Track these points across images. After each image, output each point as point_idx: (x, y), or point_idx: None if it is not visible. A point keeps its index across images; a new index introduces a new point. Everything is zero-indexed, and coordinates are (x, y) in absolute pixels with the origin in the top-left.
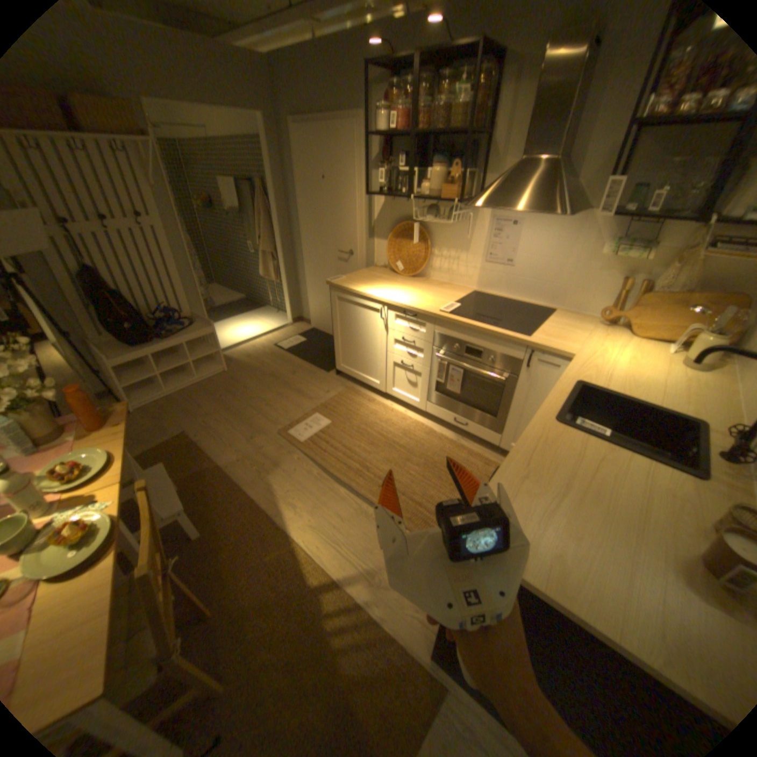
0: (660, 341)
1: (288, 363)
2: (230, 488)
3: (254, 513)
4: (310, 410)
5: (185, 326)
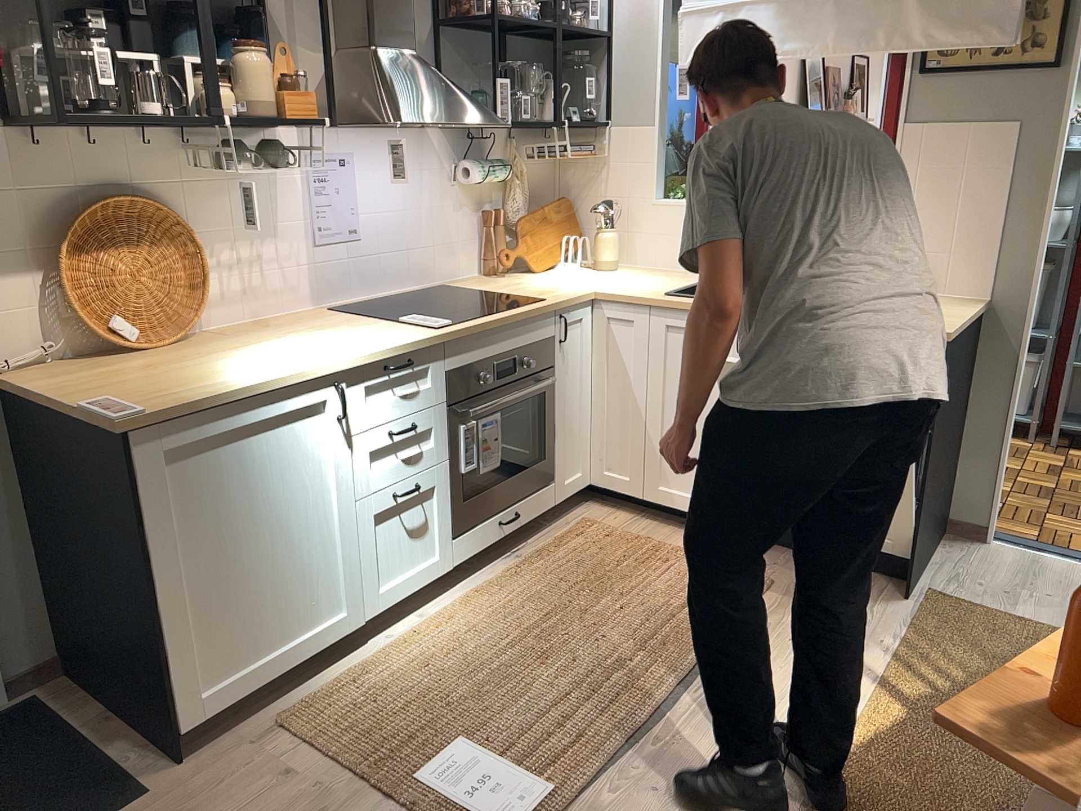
0: (550, 268)
1: None
2: None
3: None
4: (390, 805)
5: None
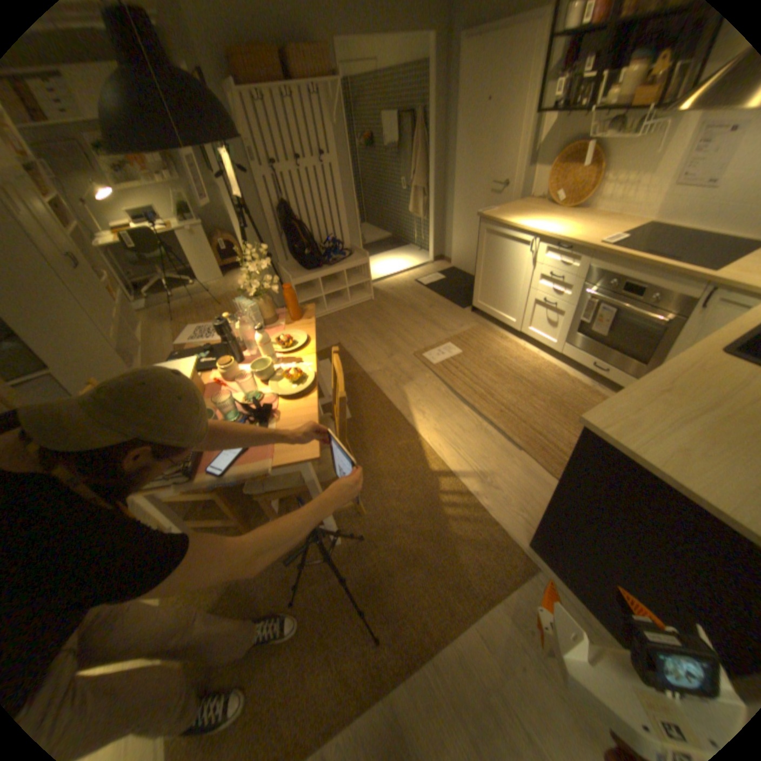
0: None
1: (426, 297)
2: (373, 389)
3: (391, 410)
4: (442, 340)
5: (345, 256)
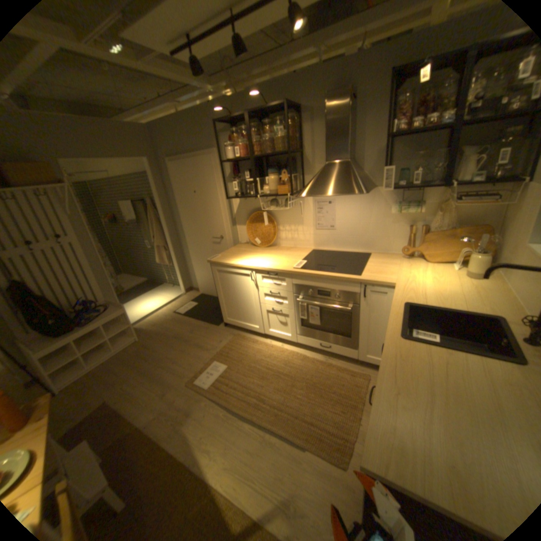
0: (446, 263)
1: (186, 324)
2: (149, 448)
3: (174, 468)
4: (208, 360)
5: (100, 312)
